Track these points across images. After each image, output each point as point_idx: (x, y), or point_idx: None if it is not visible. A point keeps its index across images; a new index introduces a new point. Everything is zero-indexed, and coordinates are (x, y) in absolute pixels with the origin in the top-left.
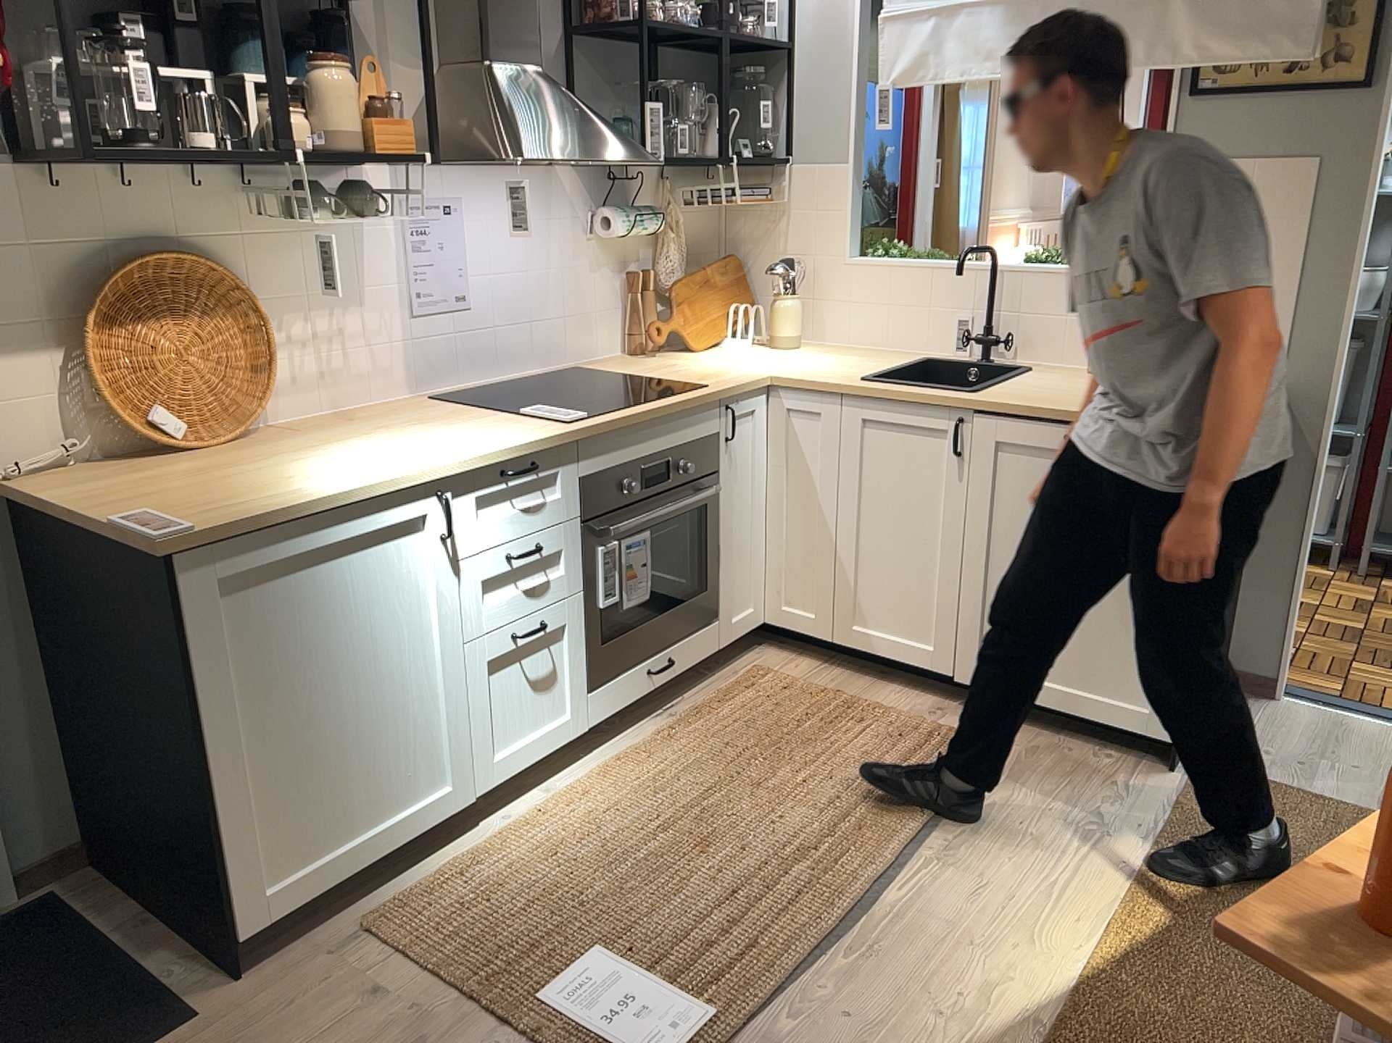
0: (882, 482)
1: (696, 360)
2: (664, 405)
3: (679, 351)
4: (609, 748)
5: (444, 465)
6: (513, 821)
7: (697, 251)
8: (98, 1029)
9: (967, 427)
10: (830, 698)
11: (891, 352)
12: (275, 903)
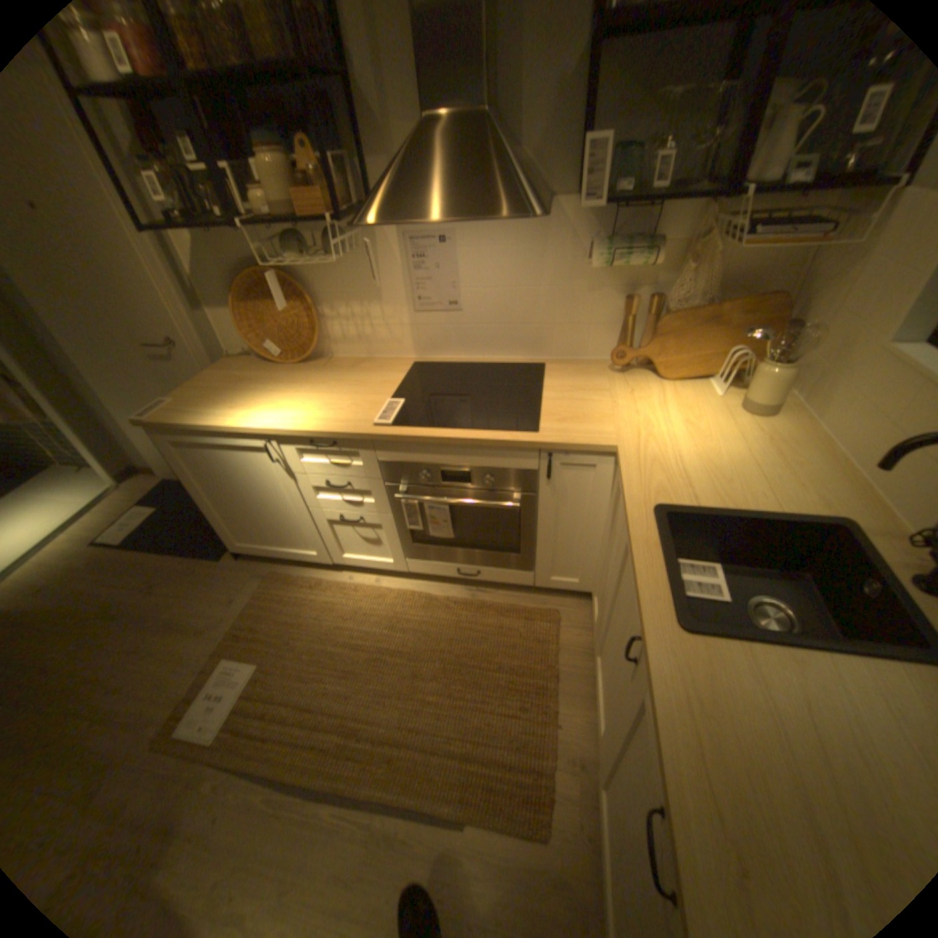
0: (622, 601)
1: (626, 394)
2: (455, 438)
3: (654, 373)
4: (425, 584)
5: (264, 427)
6: (348, 581)
7: (752, 278)
8: (210, 542)
9: (643, 650)
10: (543, 673)
11: (850, 479)
12: (238, 548)
